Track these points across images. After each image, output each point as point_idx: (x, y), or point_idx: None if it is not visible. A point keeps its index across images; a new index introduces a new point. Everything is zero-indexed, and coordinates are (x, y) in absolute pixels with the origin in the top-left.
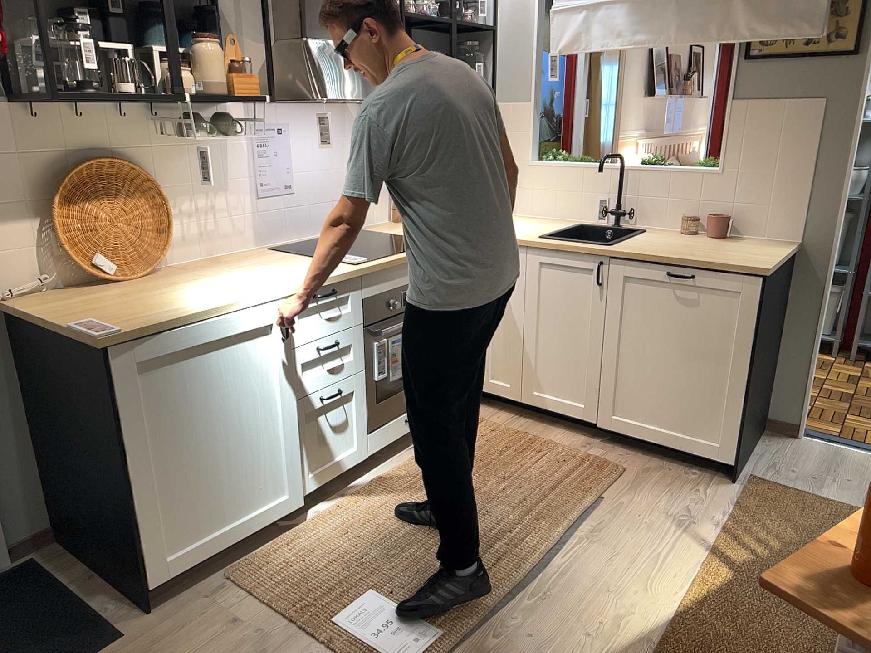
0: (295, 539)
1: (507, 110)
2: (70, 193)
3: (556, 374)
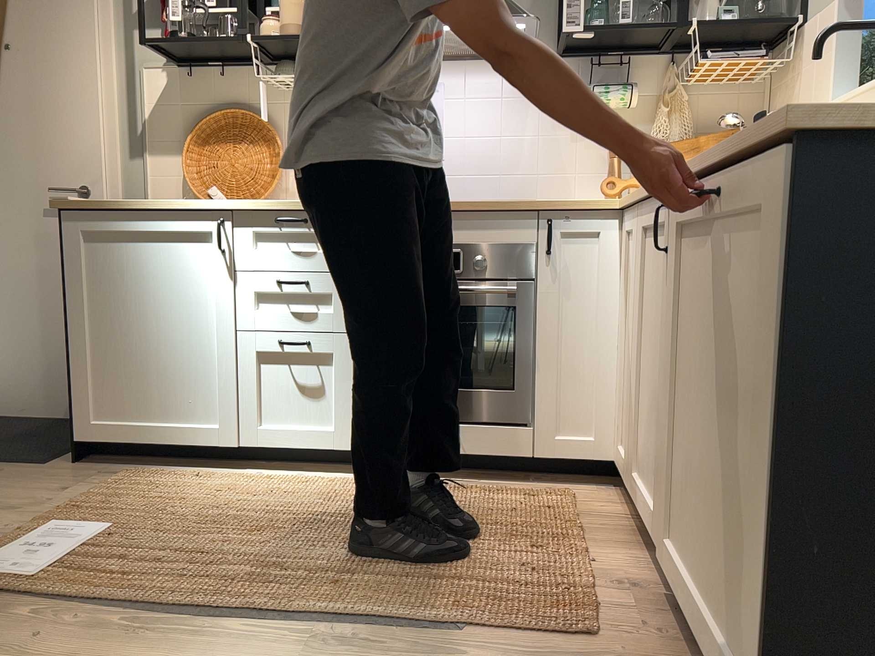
0: (199, 475)
1: (811, 31)
2: (207, 136)
3: (650, 441)
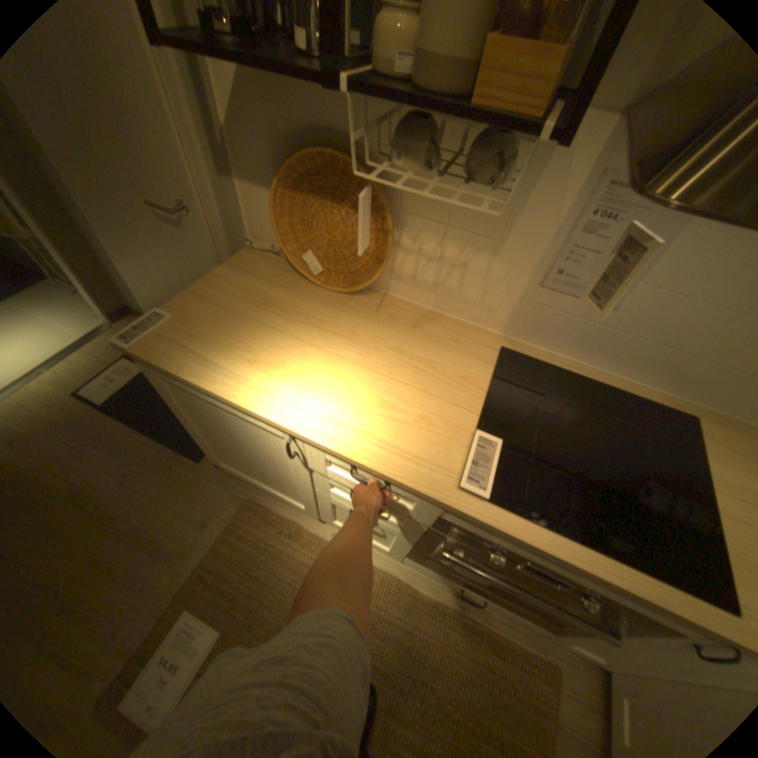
0: (291, 532)
1: None
2: (300, 175)
3: None
